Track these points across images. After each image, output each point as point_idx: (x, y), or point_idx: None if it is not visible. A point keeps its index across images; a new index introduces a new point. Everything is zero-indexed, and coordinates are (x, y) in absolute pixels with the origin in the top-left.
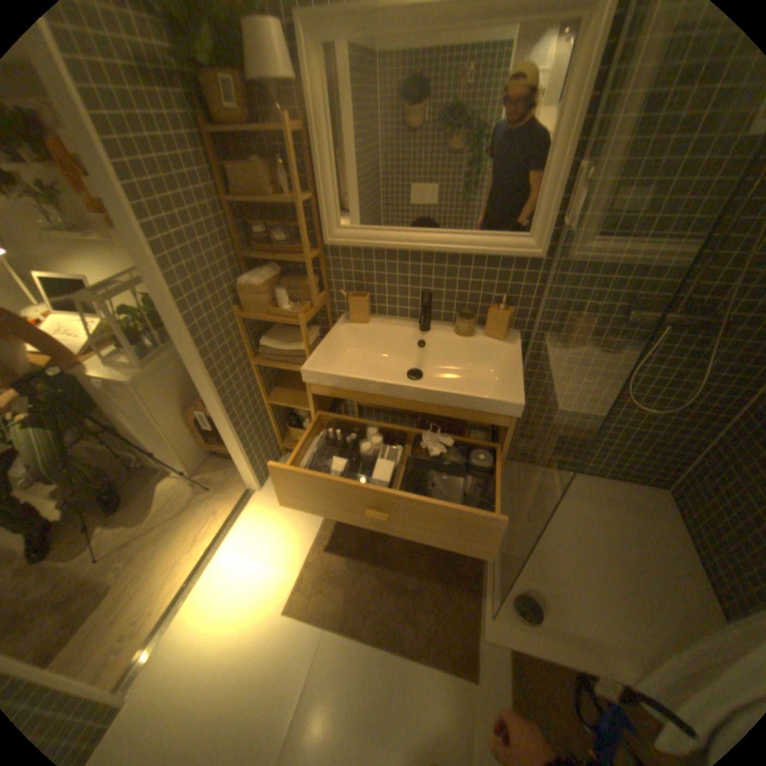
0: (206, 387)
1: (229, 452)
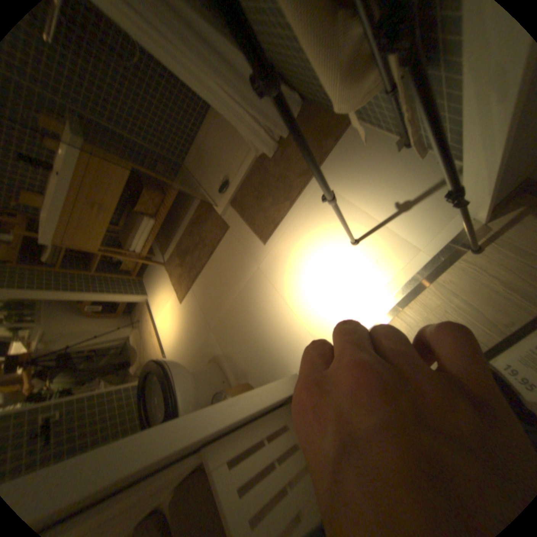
0: (46, 293)
1: (109, 299)
